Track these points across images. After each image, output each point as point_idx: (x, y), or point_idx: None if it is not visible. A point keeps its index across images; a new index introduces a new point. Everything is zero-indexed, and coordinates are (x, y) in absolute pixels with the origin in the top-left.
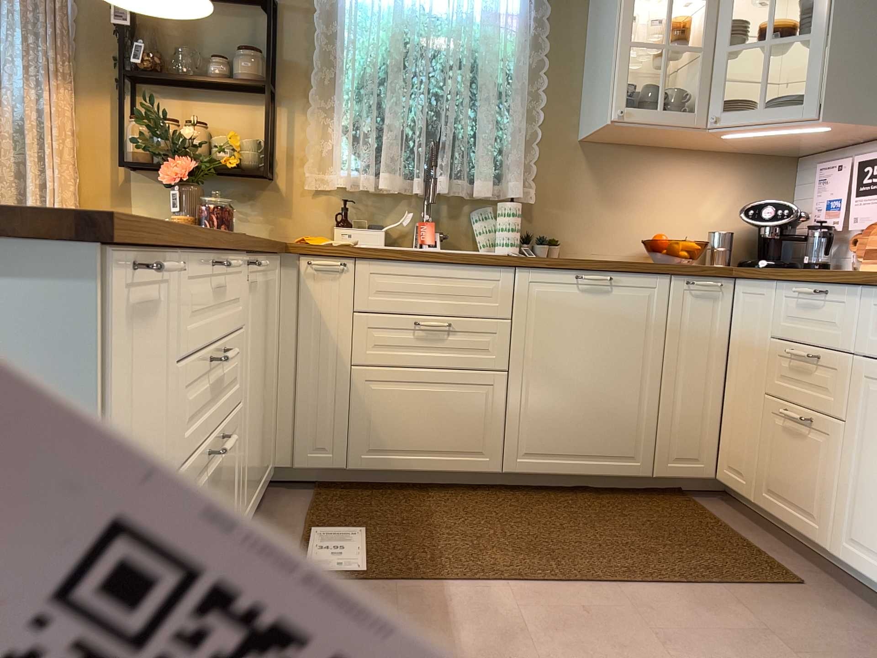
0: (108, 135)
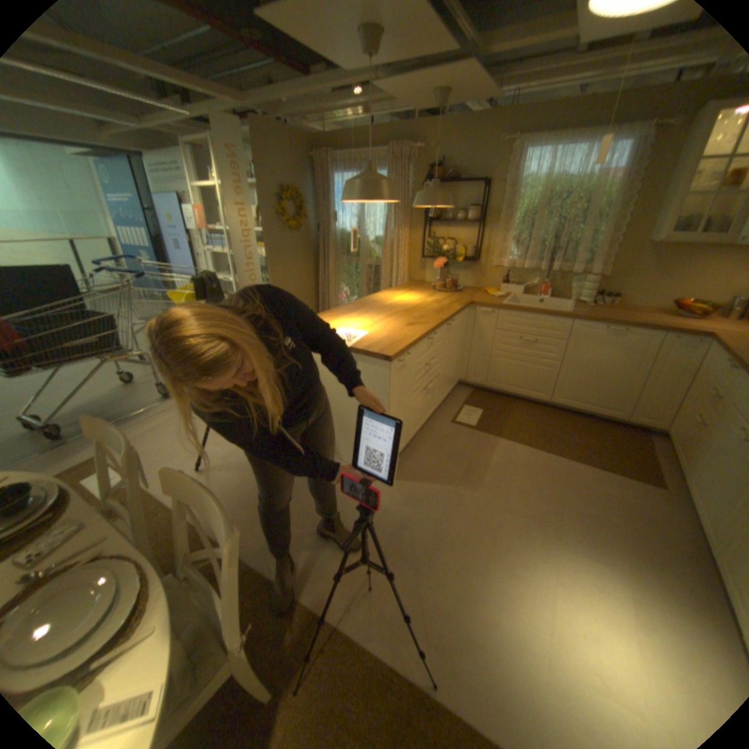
0: (418, 243)
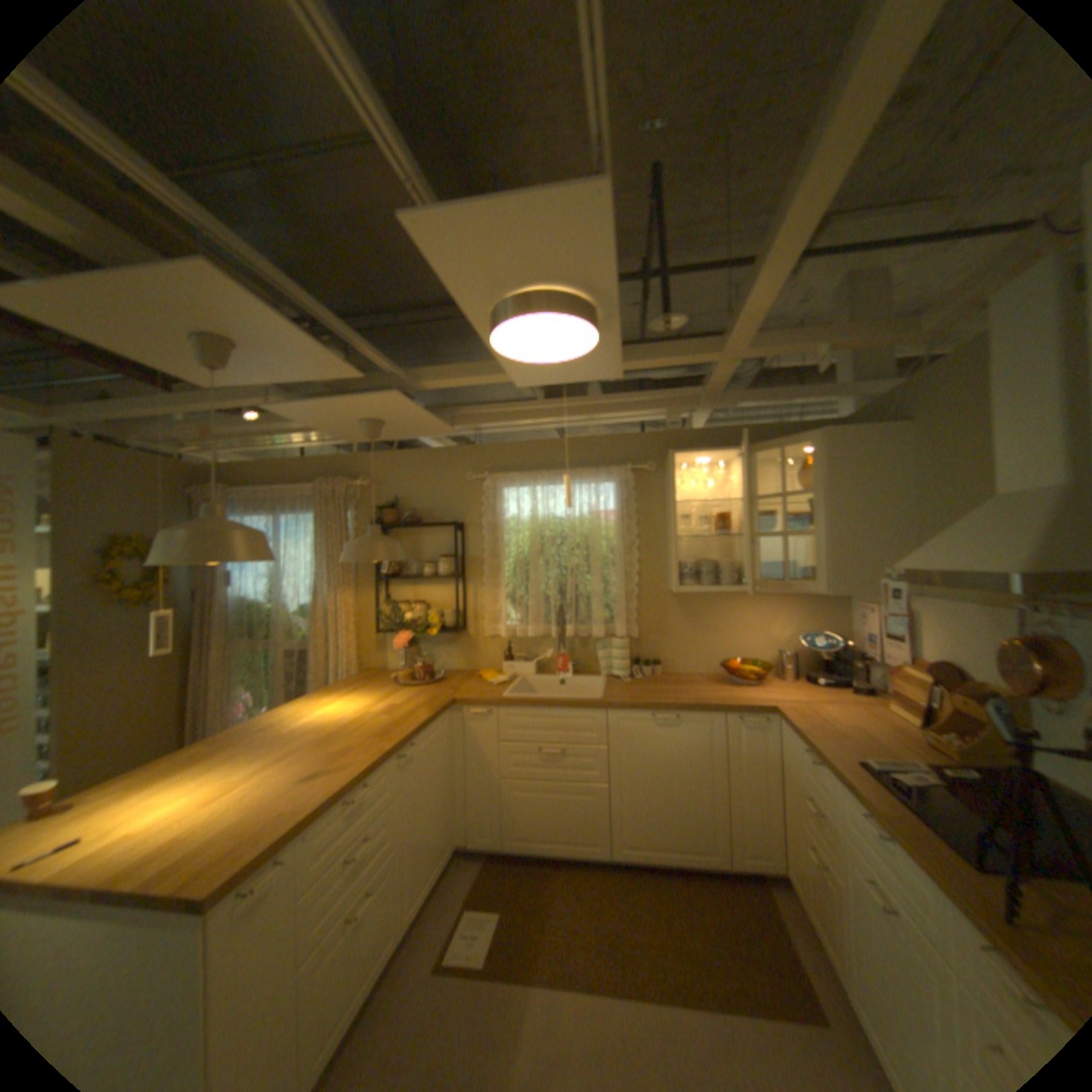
0: (373, 610)
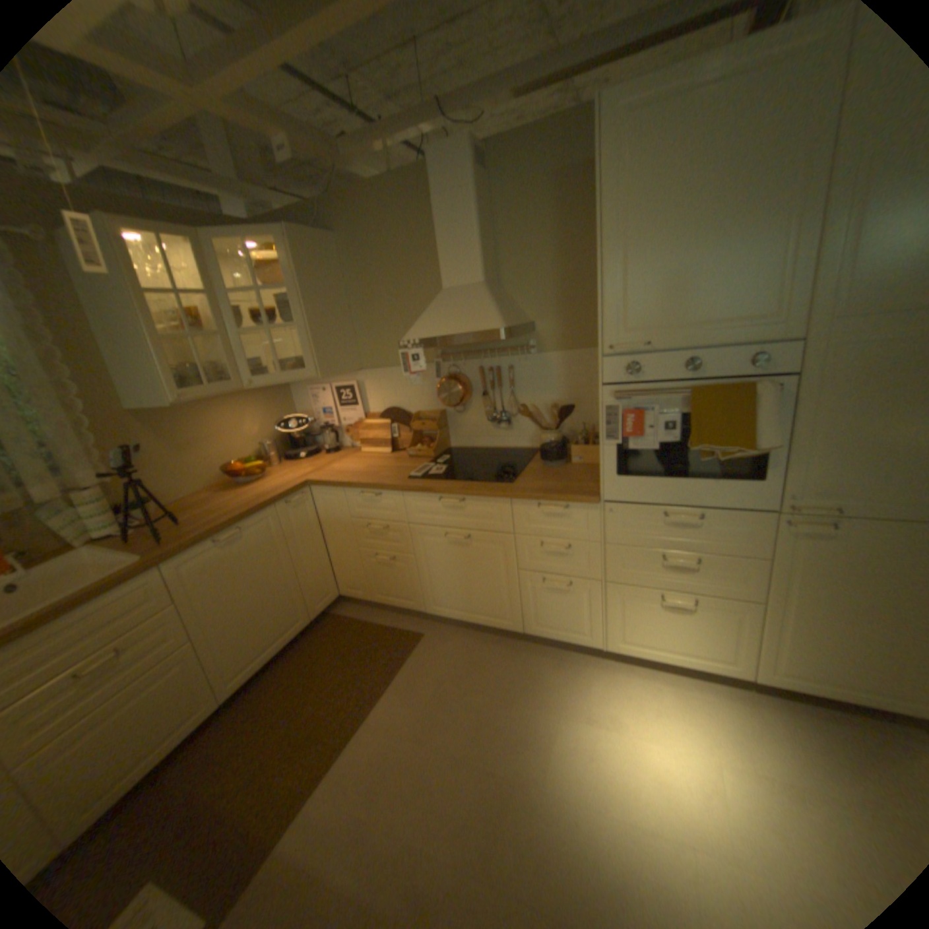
0: None
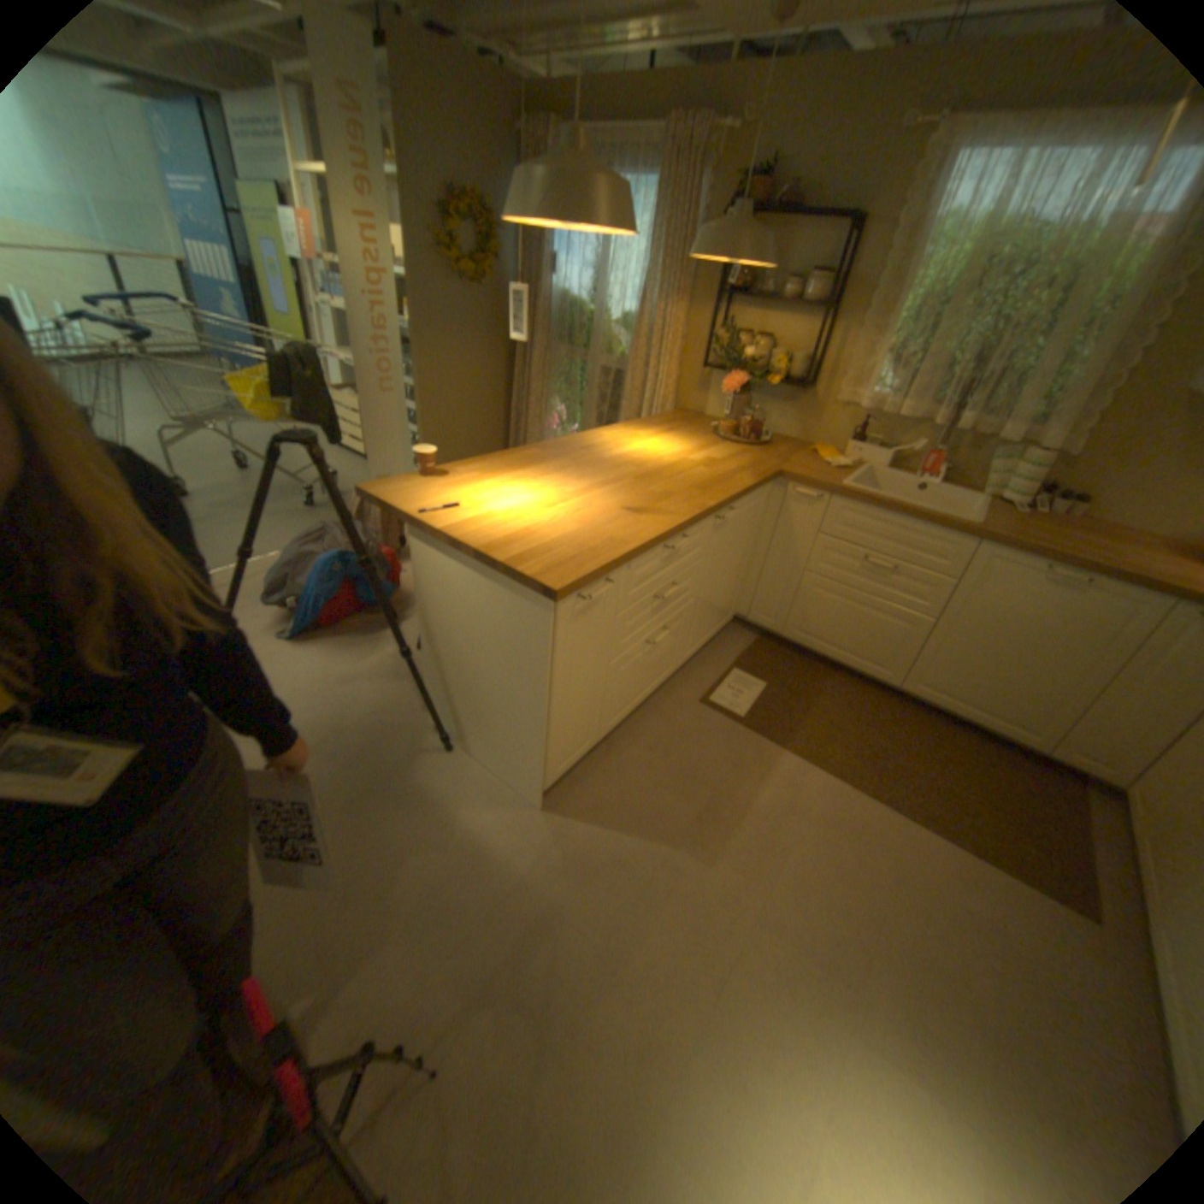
0: (701, 336)
